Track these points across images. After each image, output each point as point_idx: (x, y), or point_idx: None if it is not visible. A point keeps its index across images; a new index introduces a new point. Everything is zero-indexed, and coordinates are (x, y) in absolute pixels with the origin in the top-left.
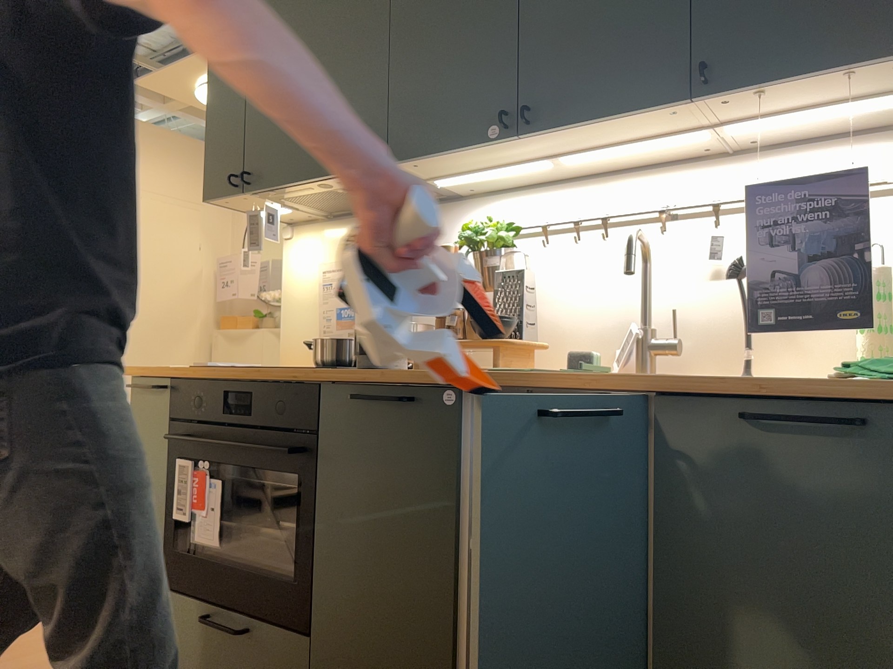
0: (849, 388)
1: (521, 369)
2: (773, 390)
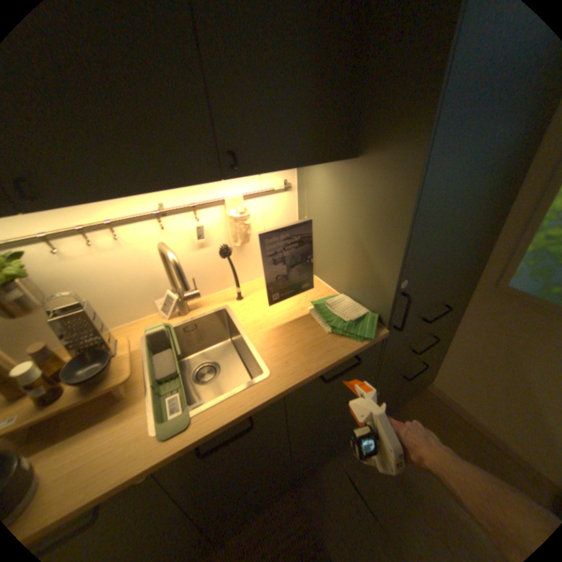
0: (357, 354)
1: (186, 424)
2: (333, 366)
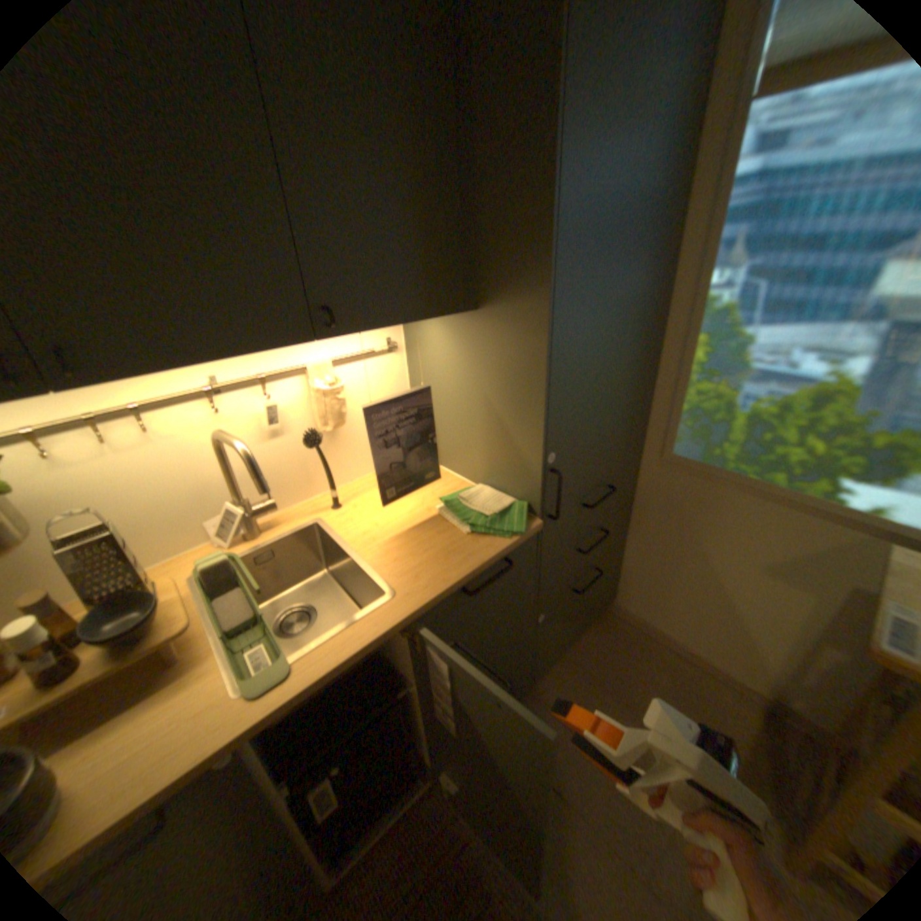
0: (505, 553)
1: (286, 671)
2: (476, 572)
